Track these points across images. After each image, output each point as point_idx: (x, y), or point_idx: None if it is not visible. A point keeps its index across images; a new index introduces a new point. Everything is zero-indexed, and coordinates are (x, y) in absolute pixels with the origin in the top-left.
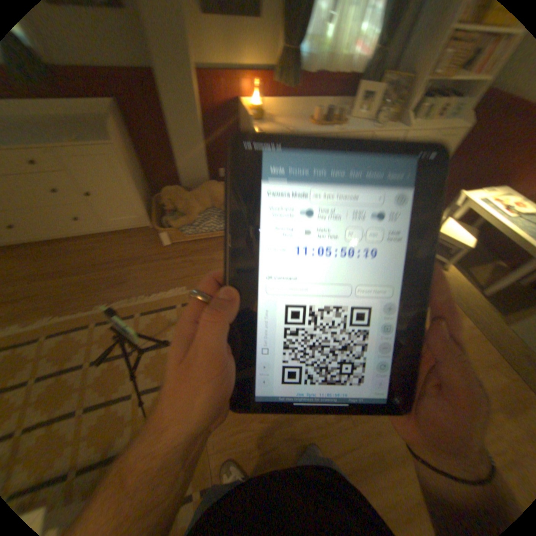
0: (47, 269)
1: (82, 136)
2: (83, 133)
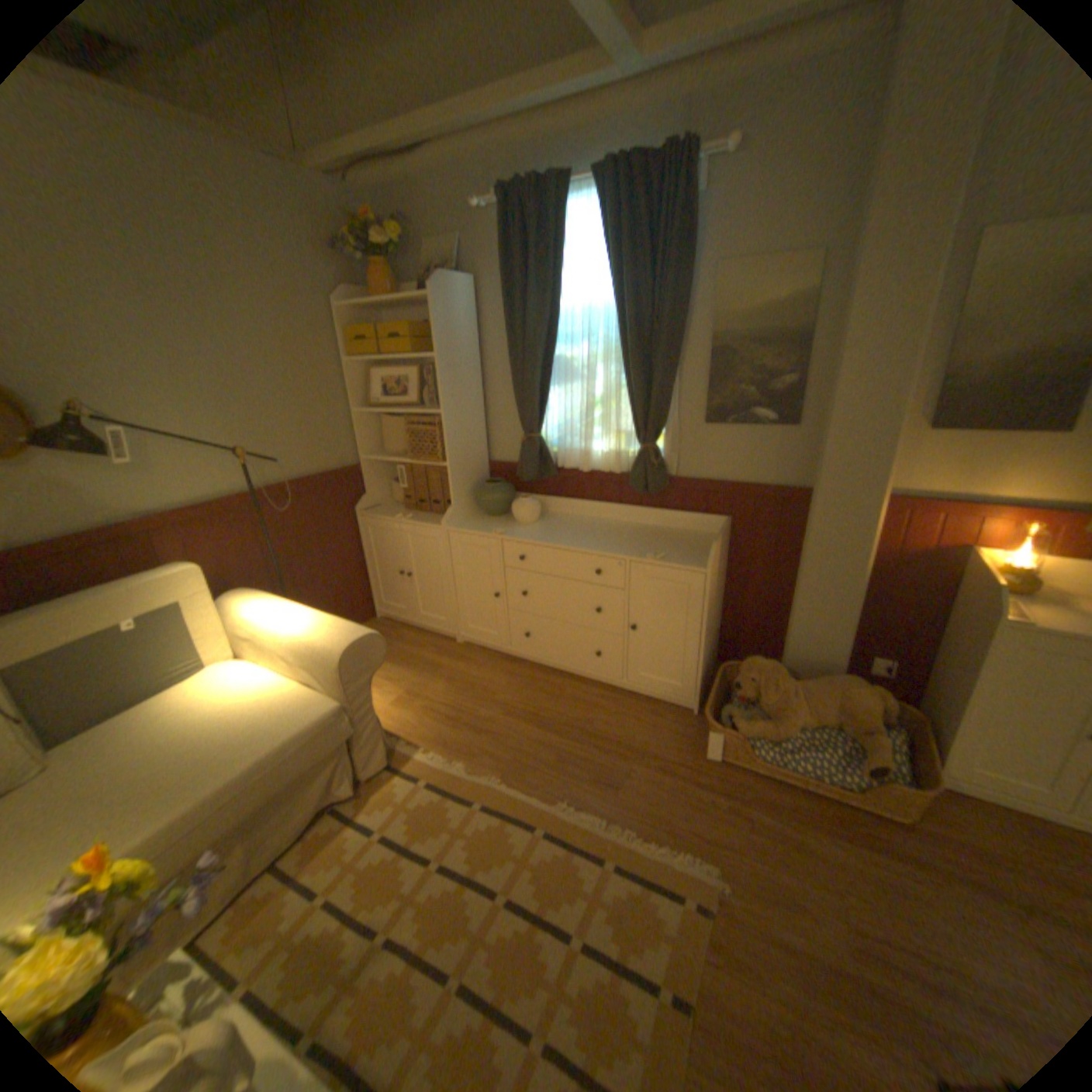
0: (528, 707)
1: (667, 555)
2: (670, 551)
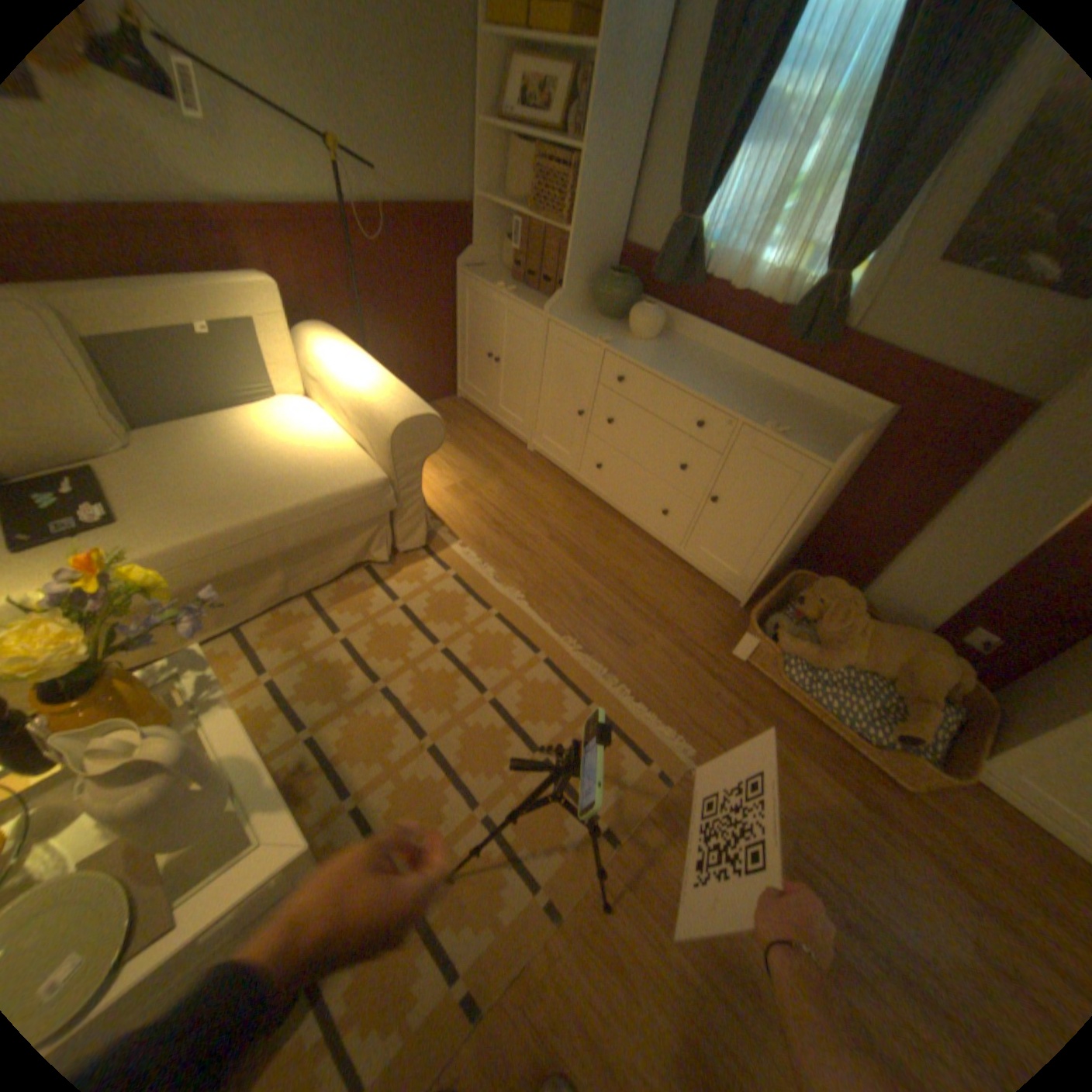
0: (575, 539)
1: (793, 432)
2: (799, 428)
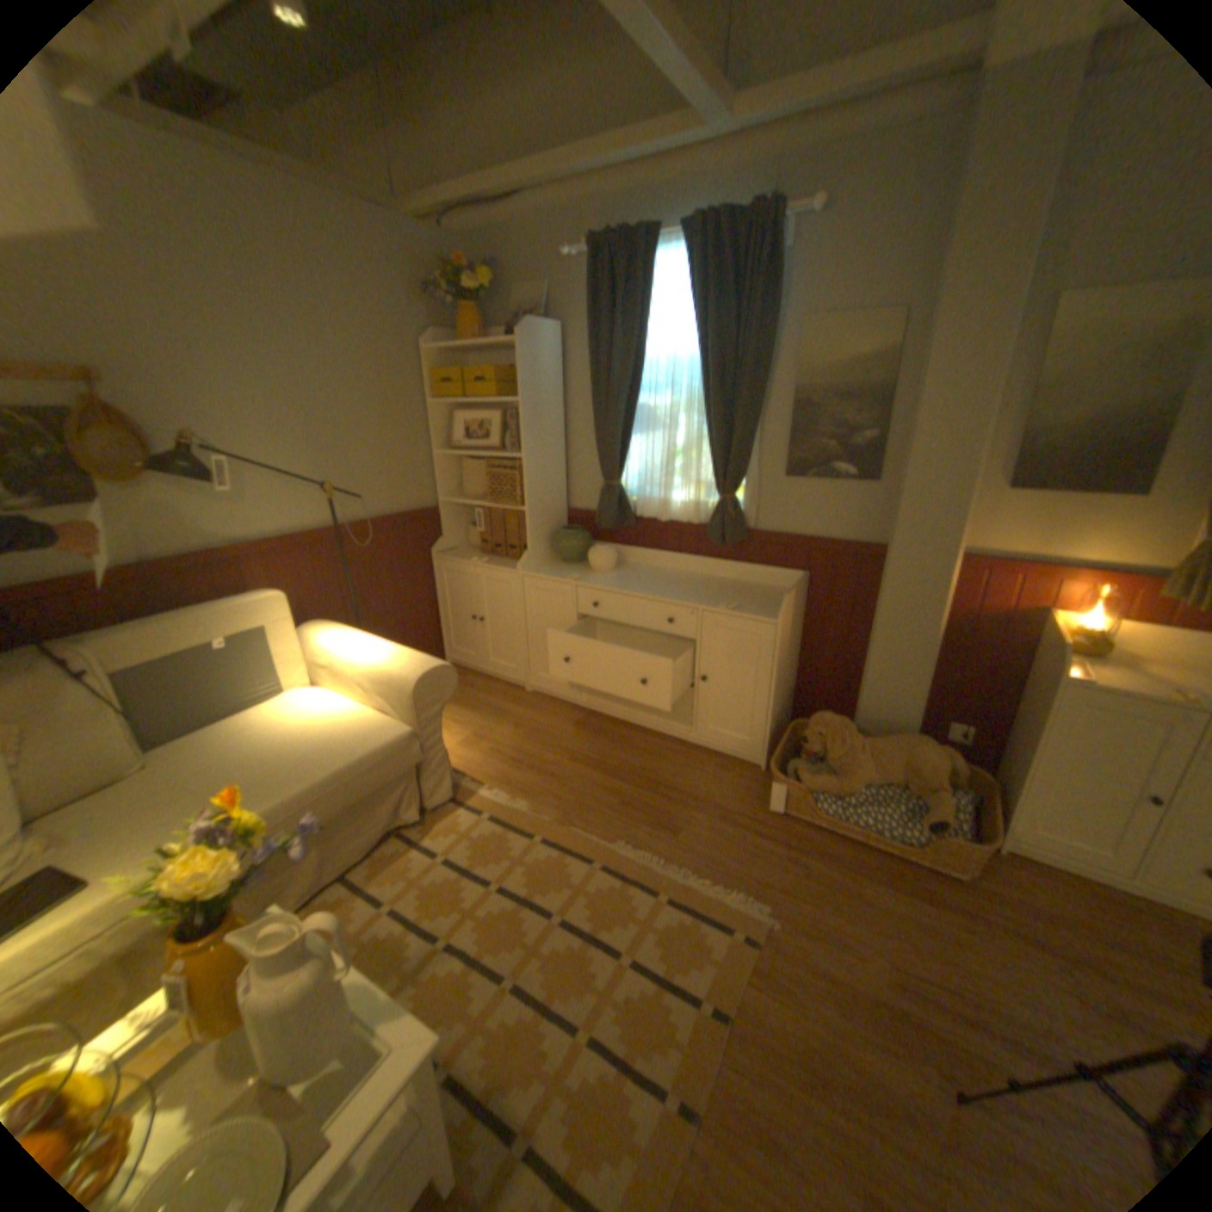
0: (594, 754)
1: (740, 606)
2: (743, 603)
